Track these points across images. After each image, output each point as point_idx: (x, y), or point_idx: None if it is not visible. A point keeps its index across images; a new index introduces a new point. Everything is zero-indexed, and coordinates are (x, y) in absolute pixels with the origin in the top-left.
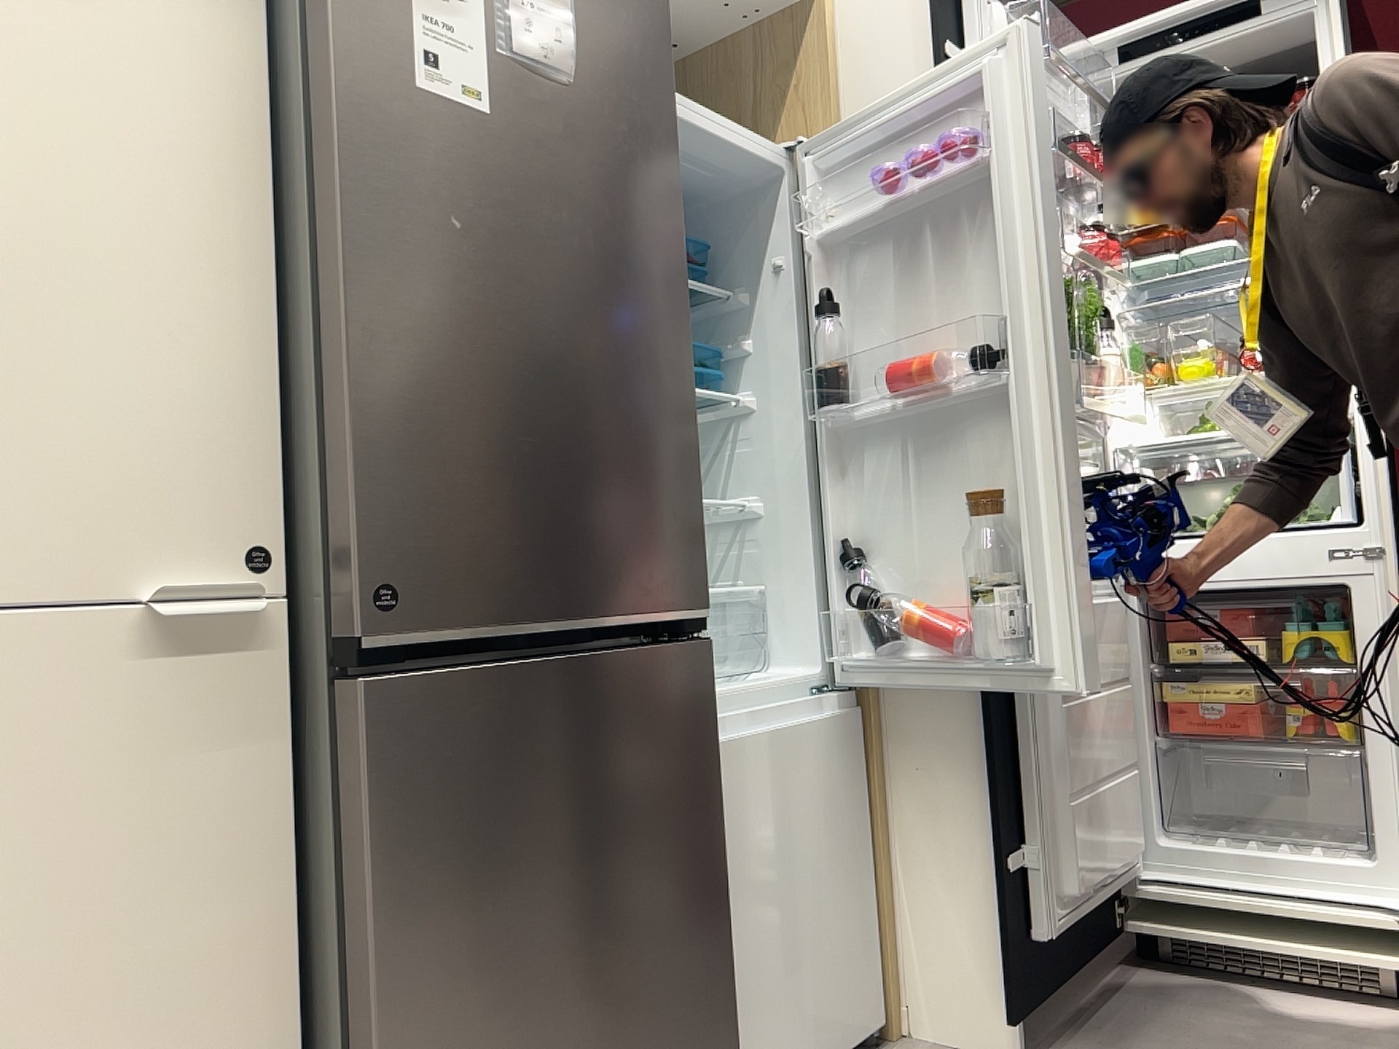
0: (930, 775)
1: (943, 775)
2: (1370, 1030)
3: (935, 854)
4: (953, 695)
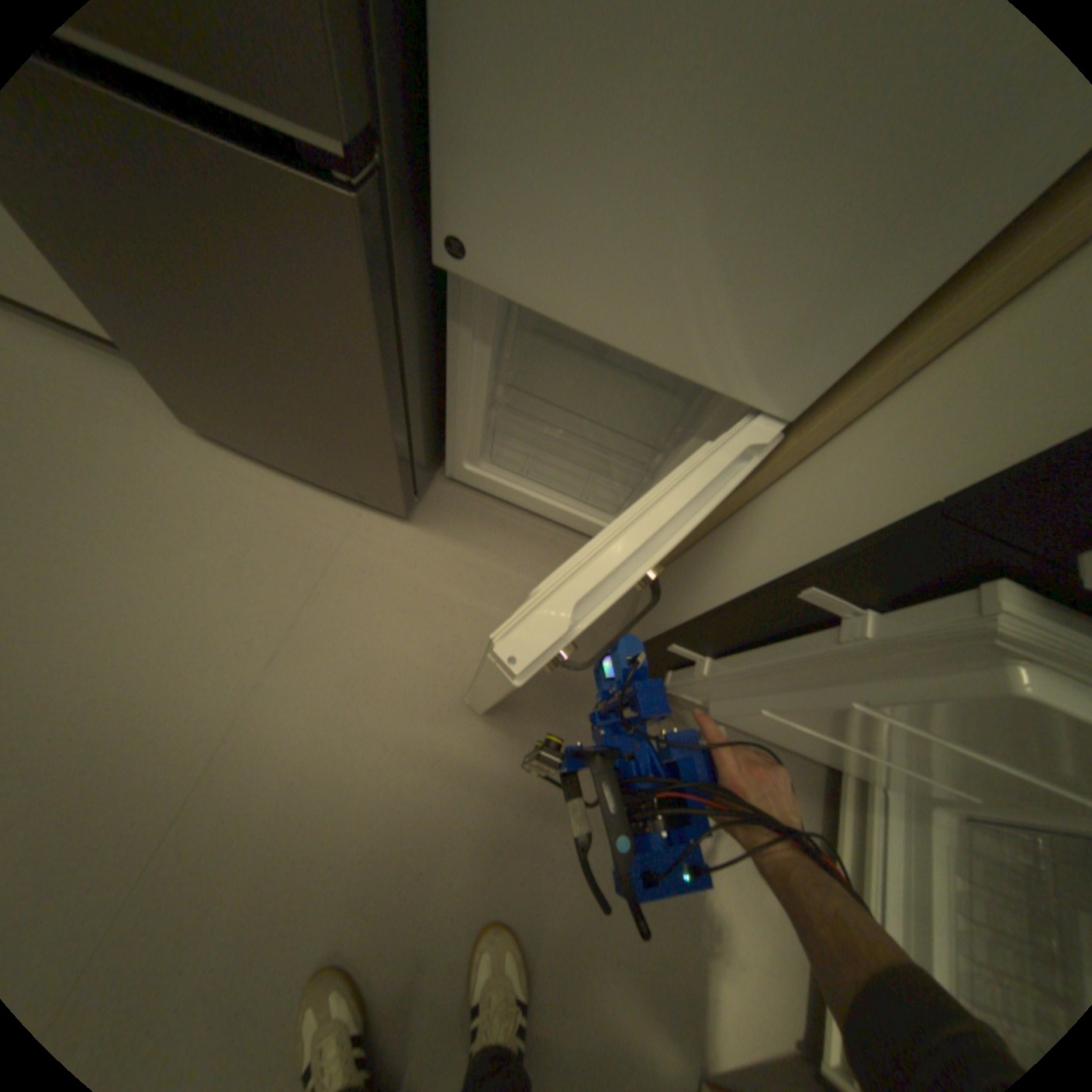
0: (744, 543)
1: (742, 557)
2: (756, 963)
3: (699, 572)
4: (804, 538)
